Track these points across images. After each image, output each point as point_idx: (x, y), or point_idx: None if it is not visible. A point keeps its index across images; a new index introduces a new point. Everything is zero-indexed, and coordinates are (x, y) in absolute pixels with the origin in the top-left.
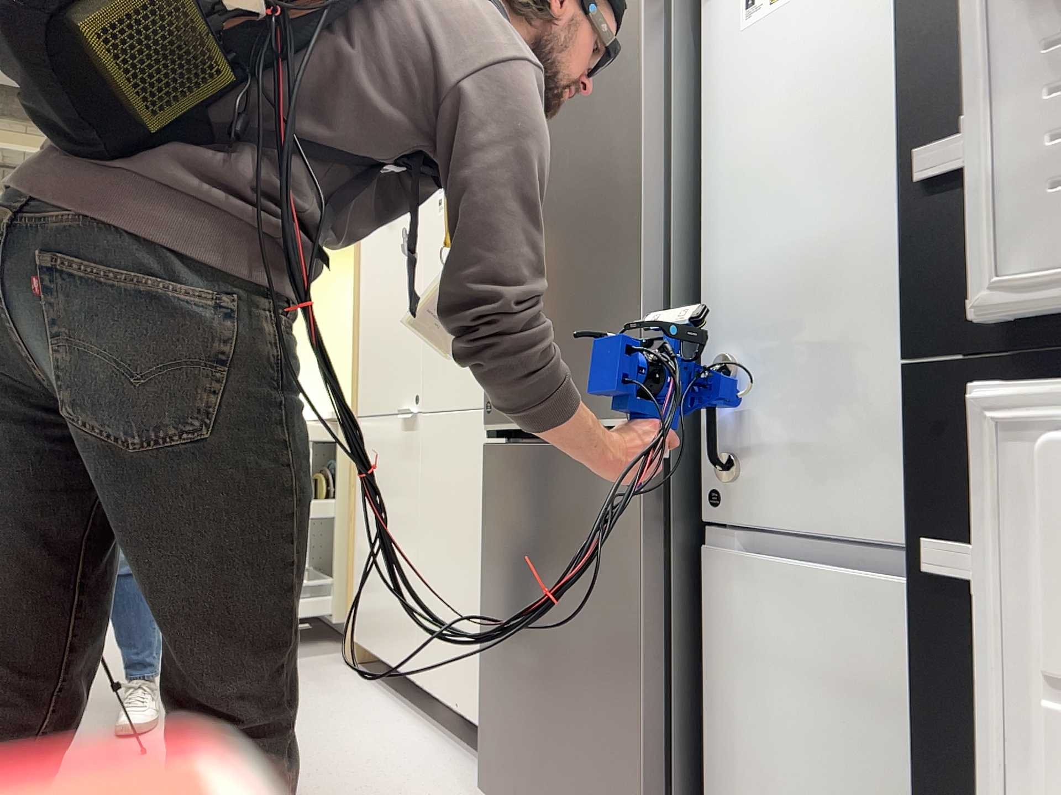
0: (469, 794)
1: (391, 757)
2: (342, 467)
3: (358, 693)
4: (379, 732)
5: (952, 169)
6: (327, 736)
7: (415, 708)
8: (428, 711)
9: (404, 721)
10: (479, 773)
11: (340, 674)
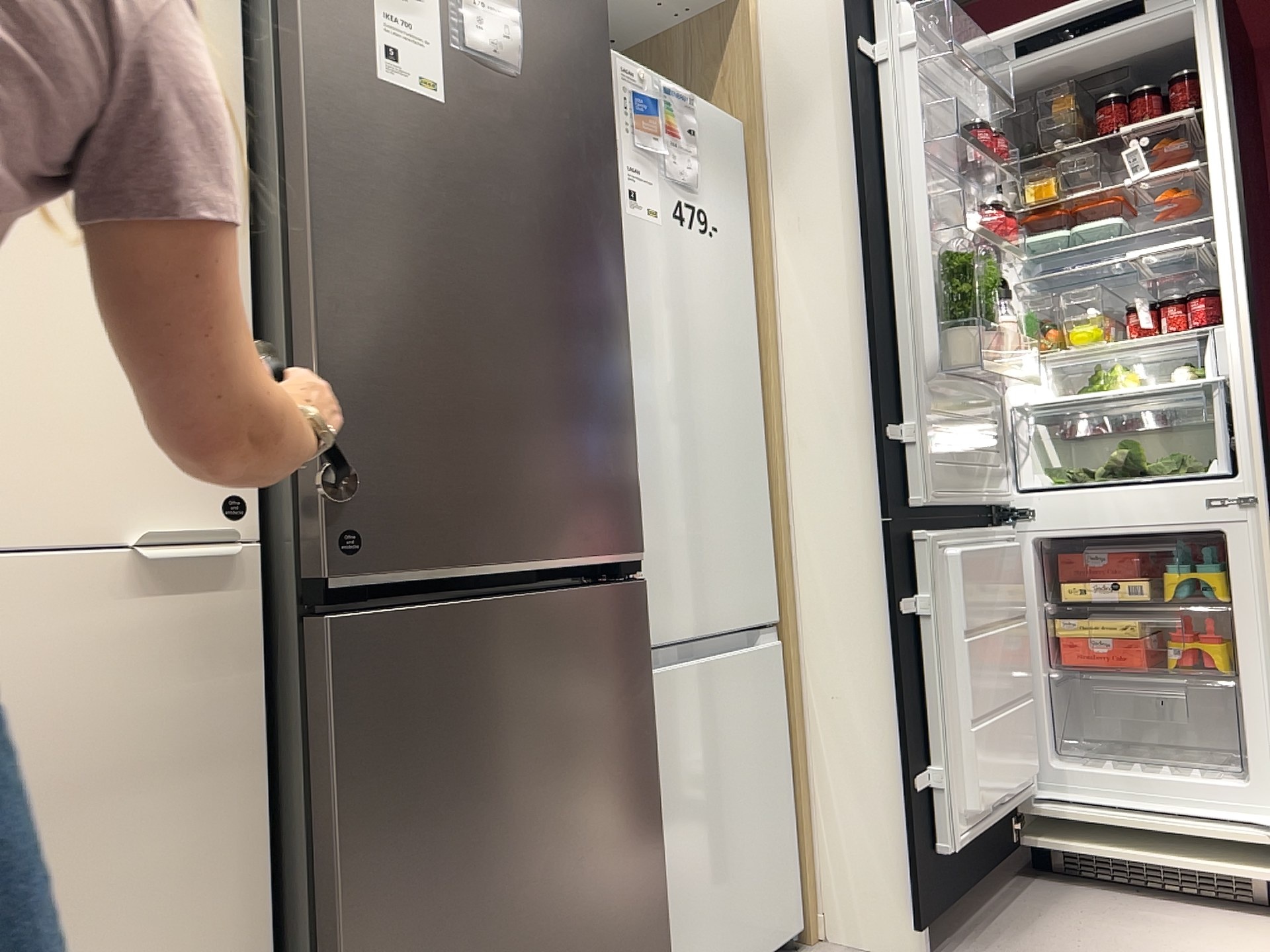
0: None
1: None
2: None
3: None
4: None
5: (893, 434)
6: None
7: None
8: None
9: None
10: None
11: None
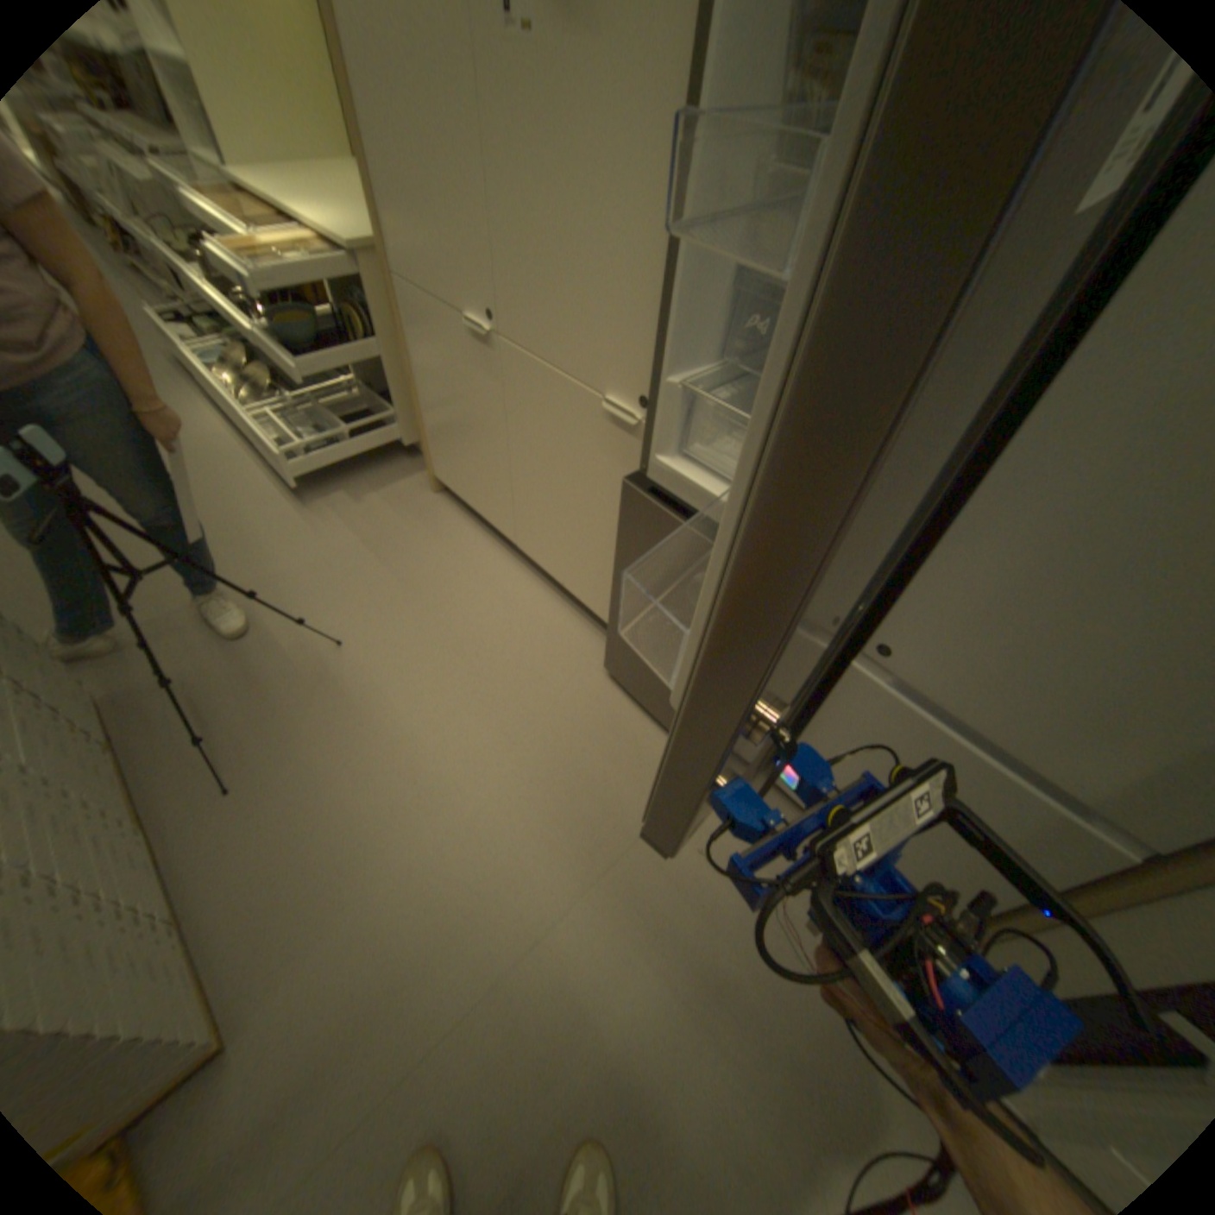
0: (589, 654)
1: (521, 617)
2: (374, 304)
3: (461, 533)
4: (499, 586)
5: None
6: (463, 595)
7: (513, 551)
8: (524, 555)
9: (512, 570)
10: (588, 629)
11: (435, 506)
